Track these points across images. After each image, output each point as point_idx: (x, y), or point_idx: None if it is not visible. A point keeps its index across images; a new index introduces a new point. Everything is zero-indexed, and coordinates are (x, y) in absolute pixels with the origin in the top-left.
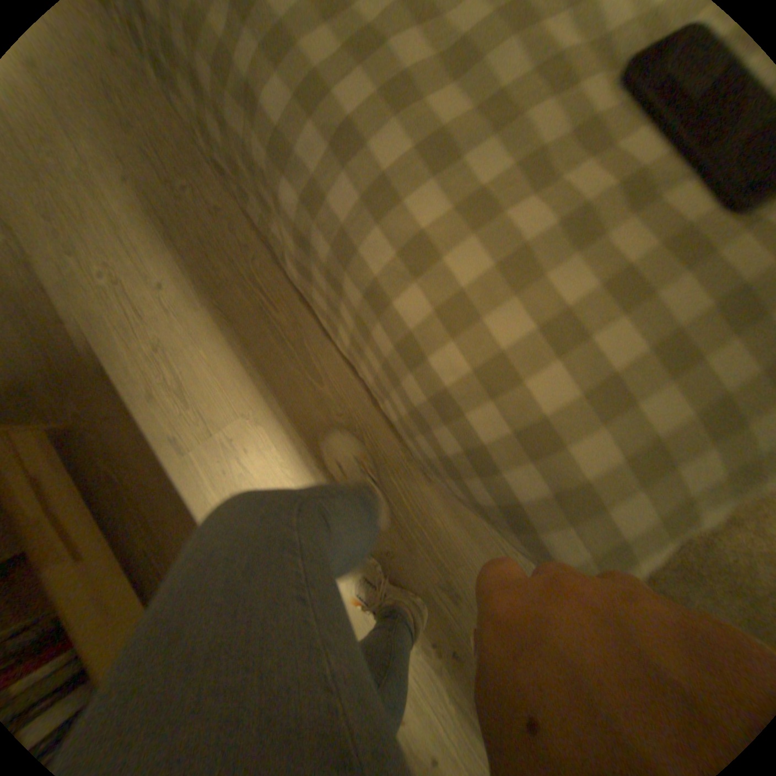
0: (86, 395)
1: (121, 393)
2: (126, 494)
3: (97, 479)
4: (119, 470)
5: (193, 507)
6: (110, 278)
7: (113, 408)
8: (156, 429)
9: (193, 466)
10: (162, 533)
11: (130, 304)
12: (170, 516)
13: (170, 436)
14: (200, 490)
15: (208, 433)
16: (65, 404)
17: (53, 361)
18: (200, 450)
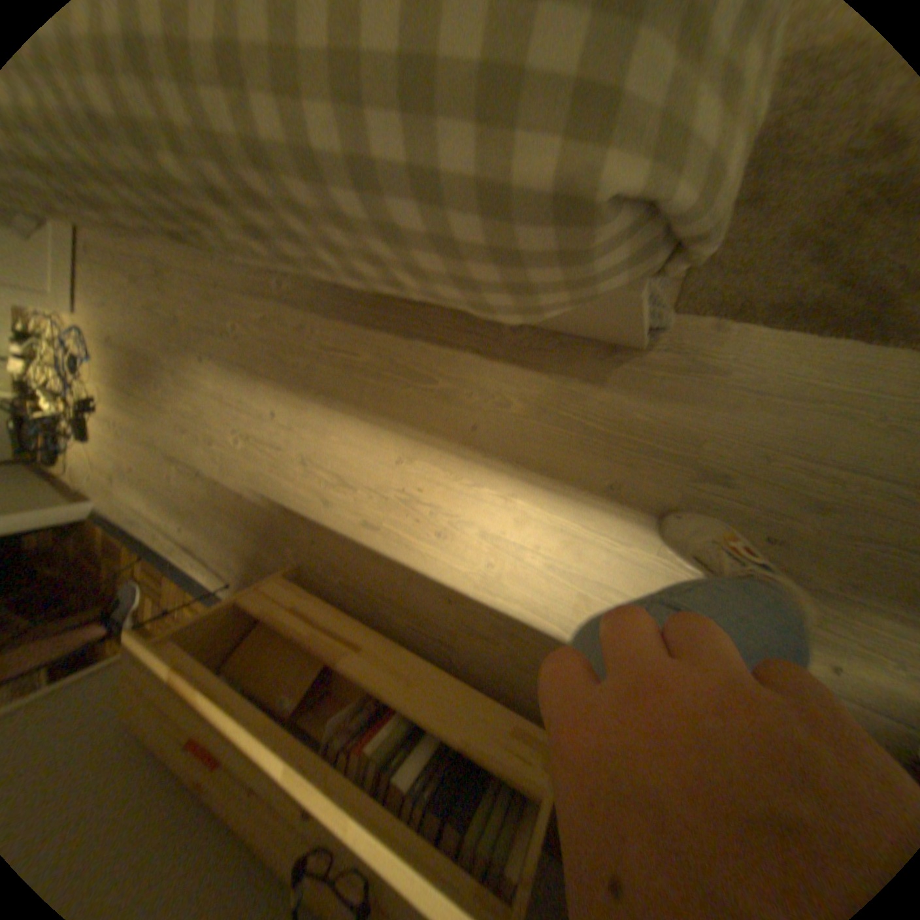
0: (291, 537)
1: (309, 517)
2: (366, 590)
3: (341, 593)
4: (349, 576)
5: (417, 567)
6: (245, 439)
7: (313, 532)
8: (349, 525)
9: (393, 534)
10: (411, 604)
11: (268, 447)
12: (407, 586)
13: (362, 522)
14: (413, 549)
15: (384, 499)
16: (285, 553)
17: (258, 528)
18: (389, 517)
